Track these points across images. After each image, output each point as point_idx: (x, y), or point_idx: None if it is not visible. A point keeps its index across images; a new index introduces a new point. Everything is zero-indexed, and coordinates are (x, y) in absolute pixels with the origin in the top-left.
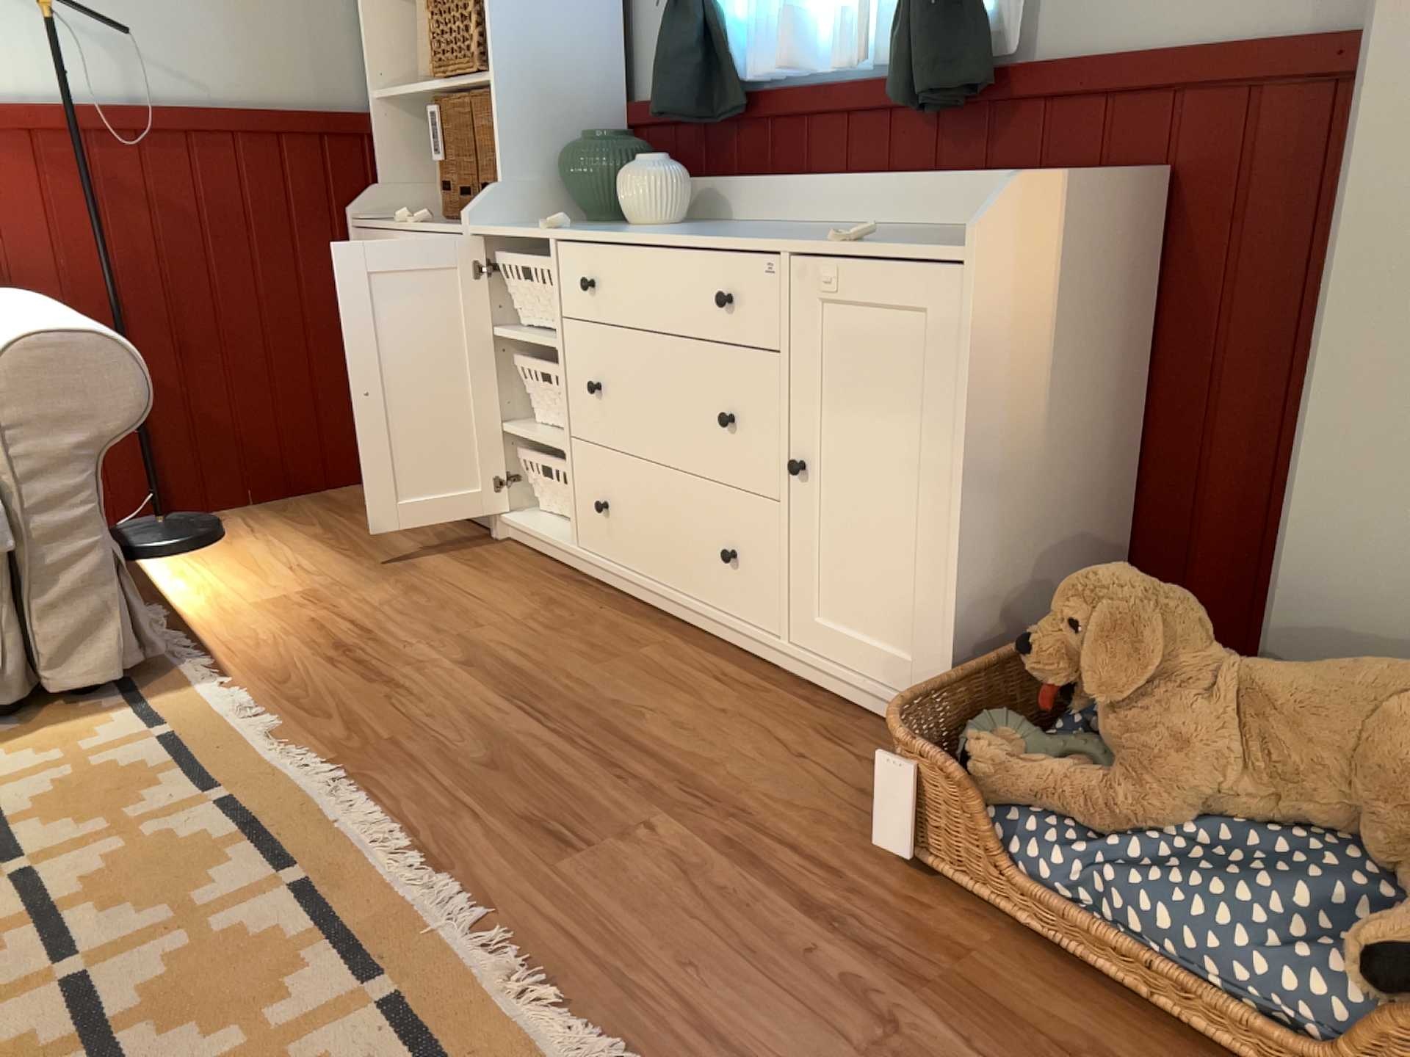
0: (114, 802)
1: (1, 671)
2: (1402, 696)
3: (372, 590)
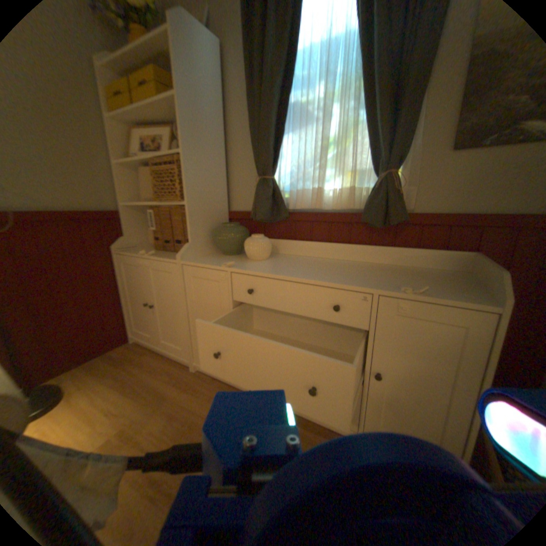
0: None
1: None
2: None
3: (153, 422)
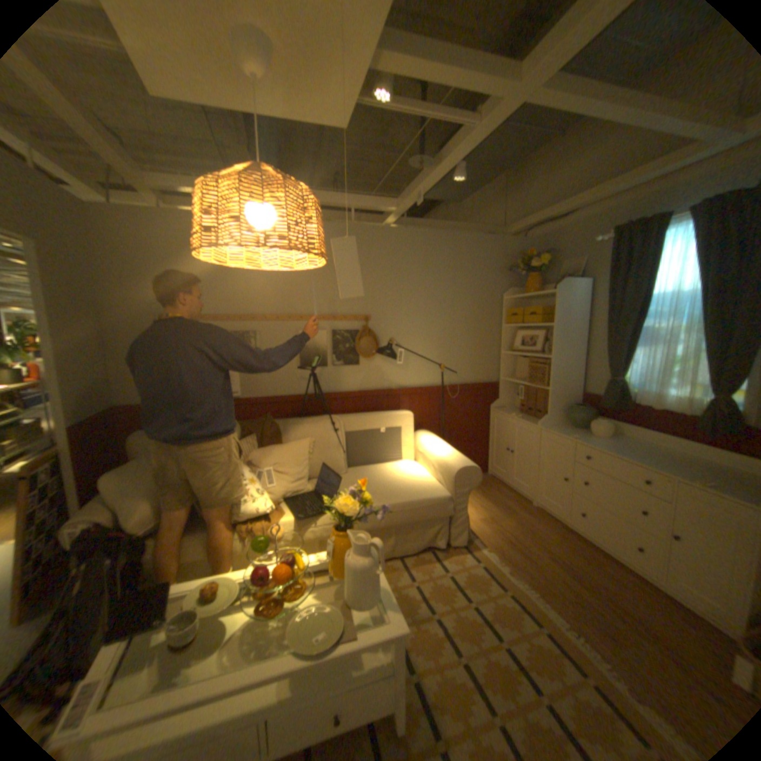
0: (484, 590)
1: (445, 541)
2: None
3: (508, 521)
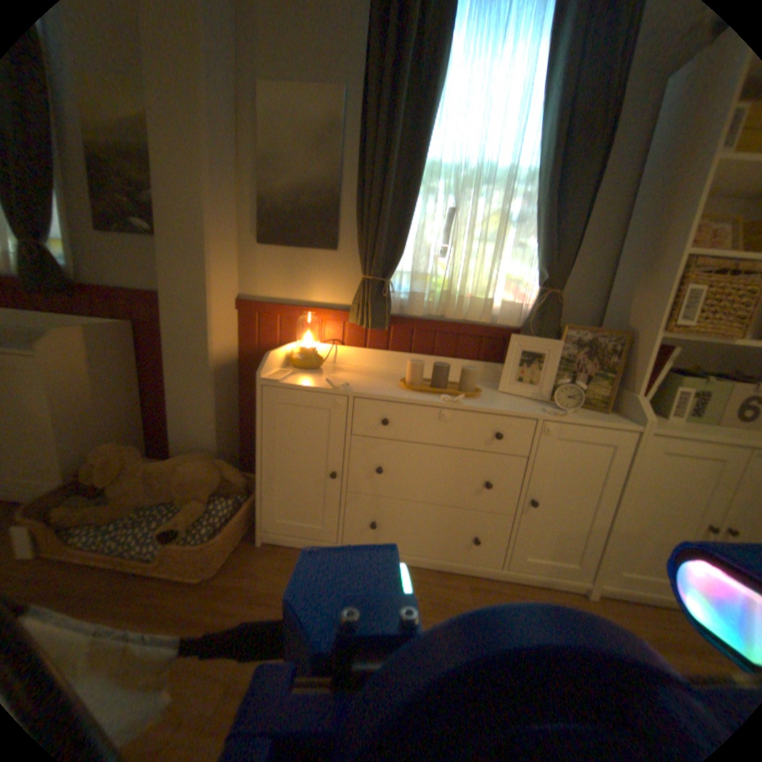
0: None
1: None
2: (183, 466)
3: None
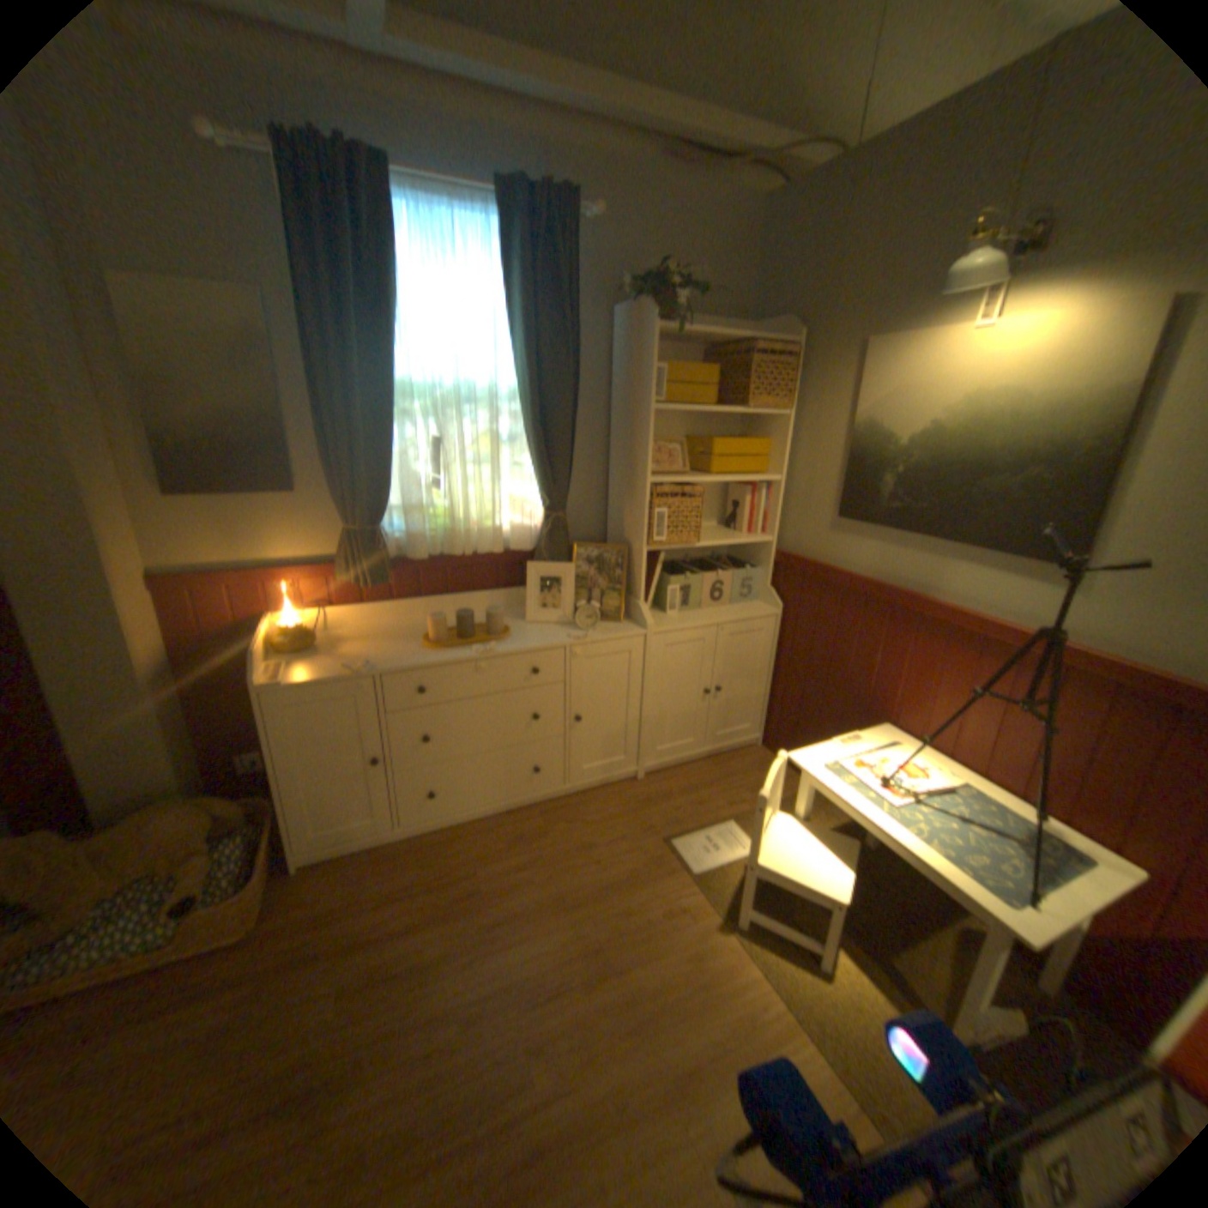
0: None
1: None
2: (148, 828)
3: None
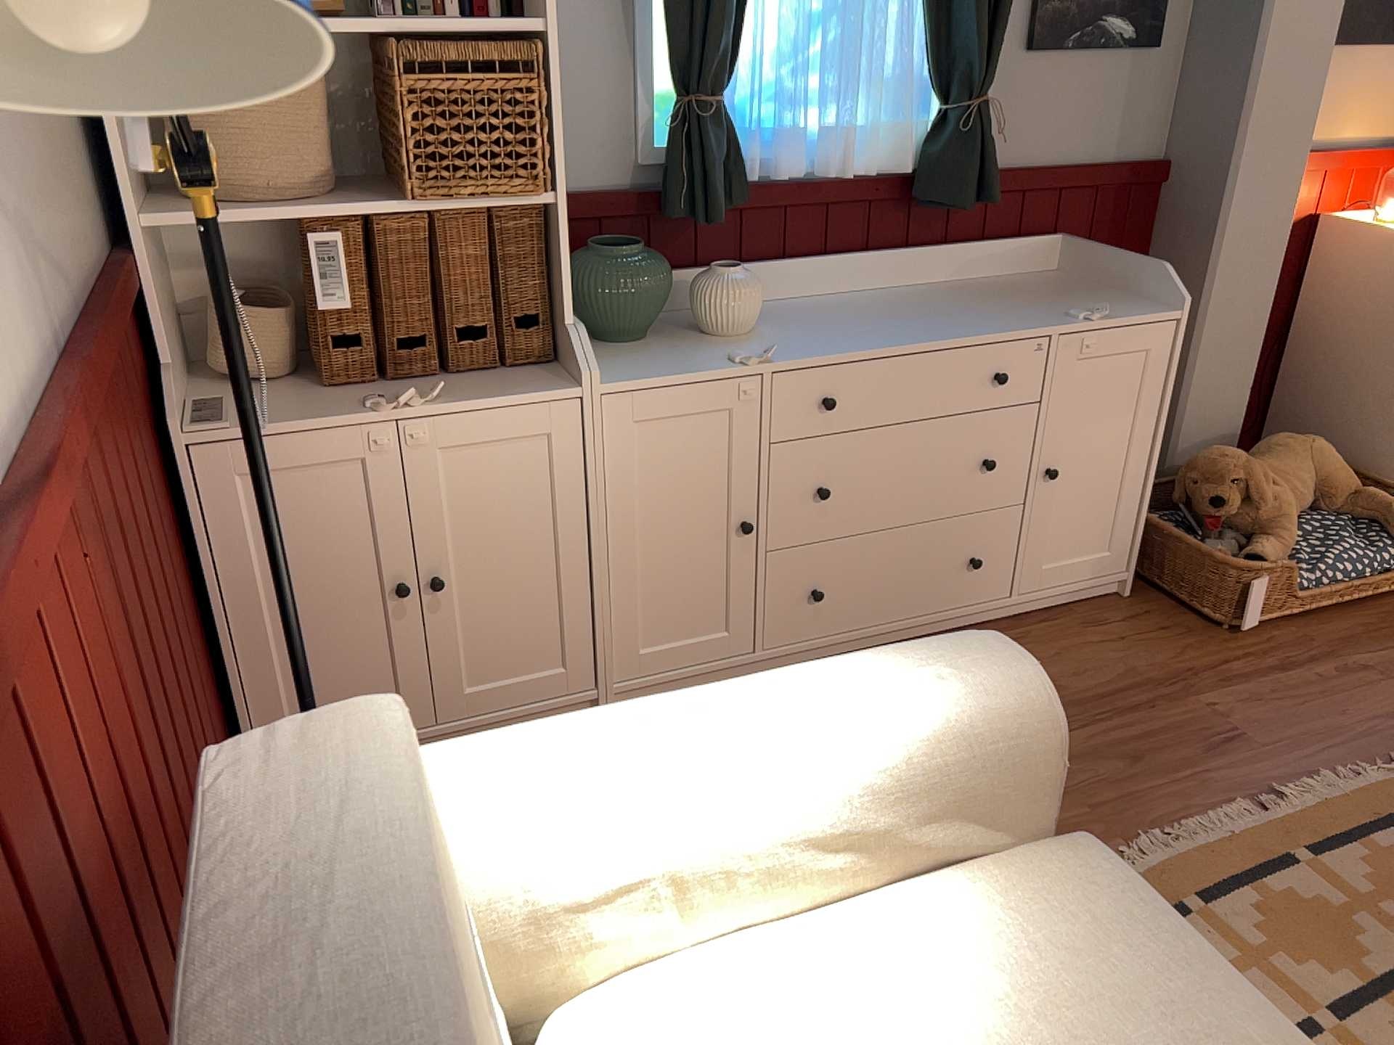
0: None
1: None
2: (1312, 450)
3: None
